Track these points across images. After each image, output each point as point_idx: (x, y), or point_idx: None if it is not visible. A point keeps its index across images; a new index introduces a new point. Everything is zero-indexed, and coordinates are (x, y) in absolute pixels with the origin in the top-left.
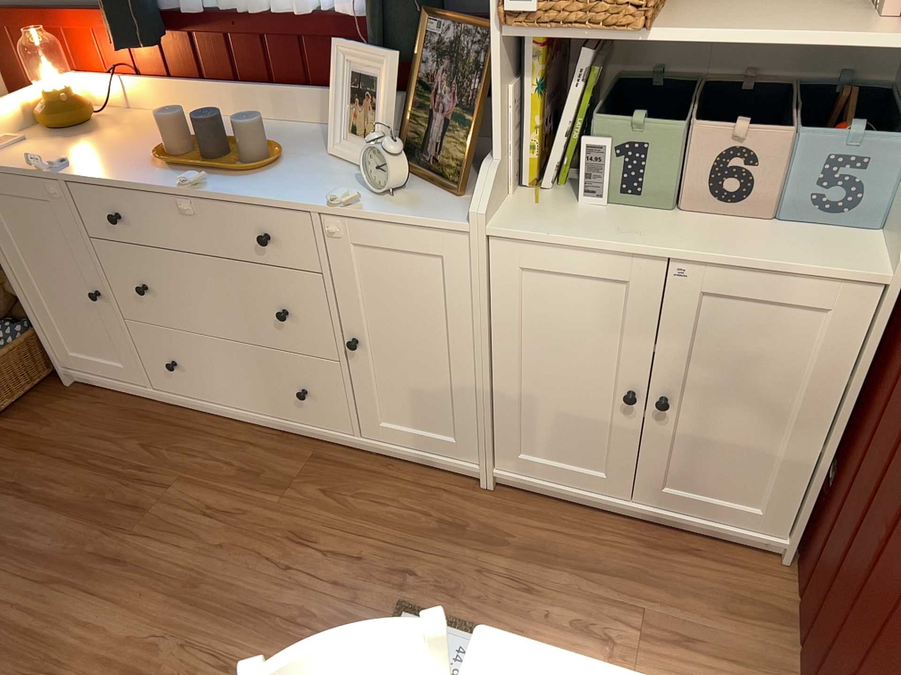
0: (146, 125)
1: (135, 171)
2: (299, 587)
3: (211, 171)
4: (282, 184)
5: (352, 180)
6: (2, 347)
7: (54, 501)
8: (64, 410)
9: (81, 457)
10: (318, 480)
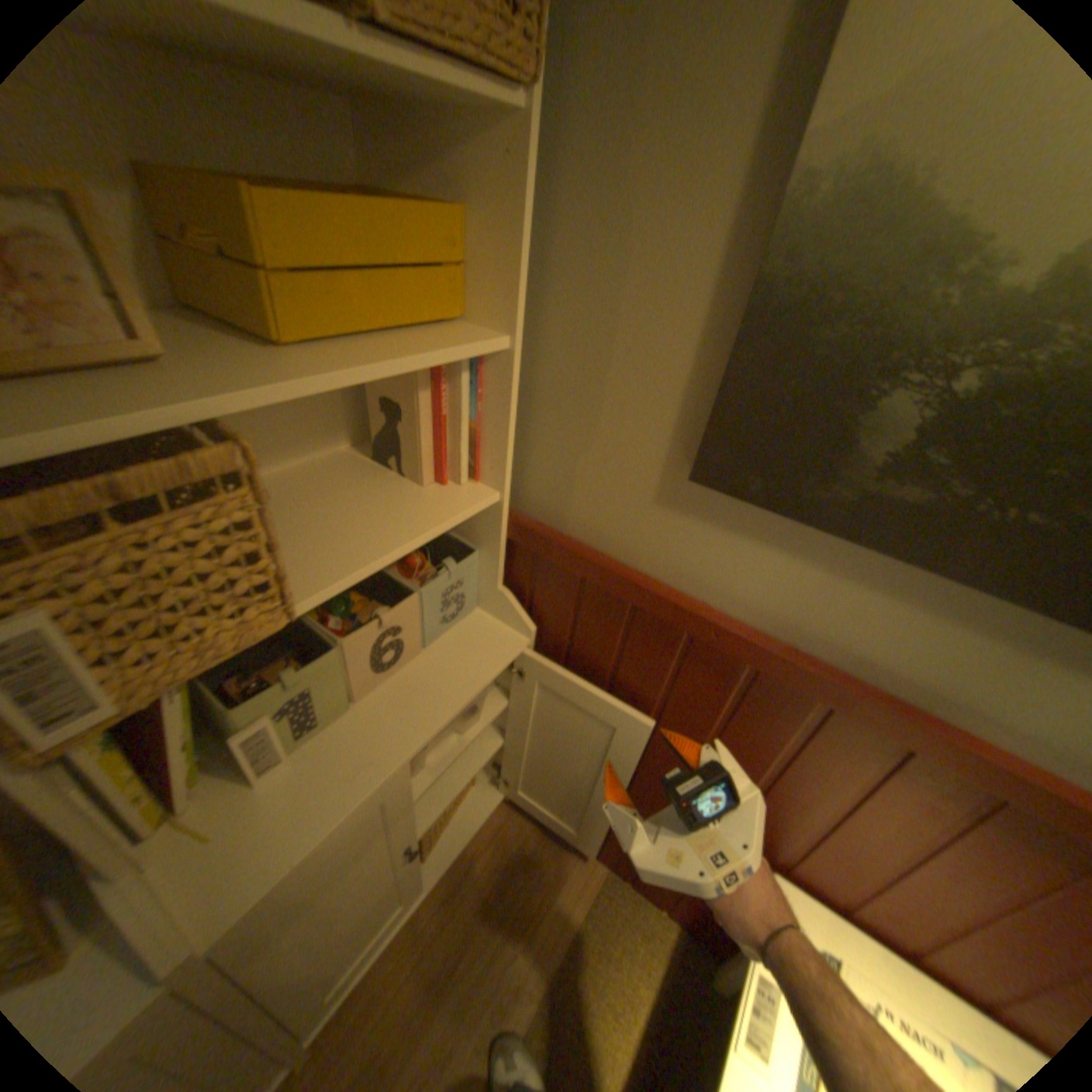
0: None
1: None
2: None
3: None
4: None
5: None
6: None
7: None
8: None
9: None
10: None
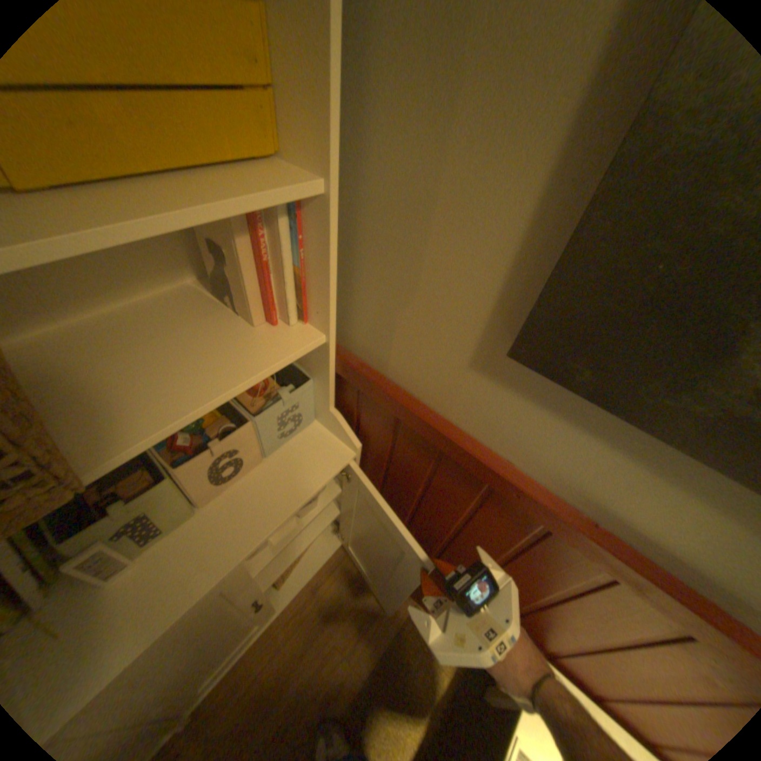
0: None
1: None
2: None
3: None
4: None
5: None
6: None
7: None
8: None
9: None
10: None
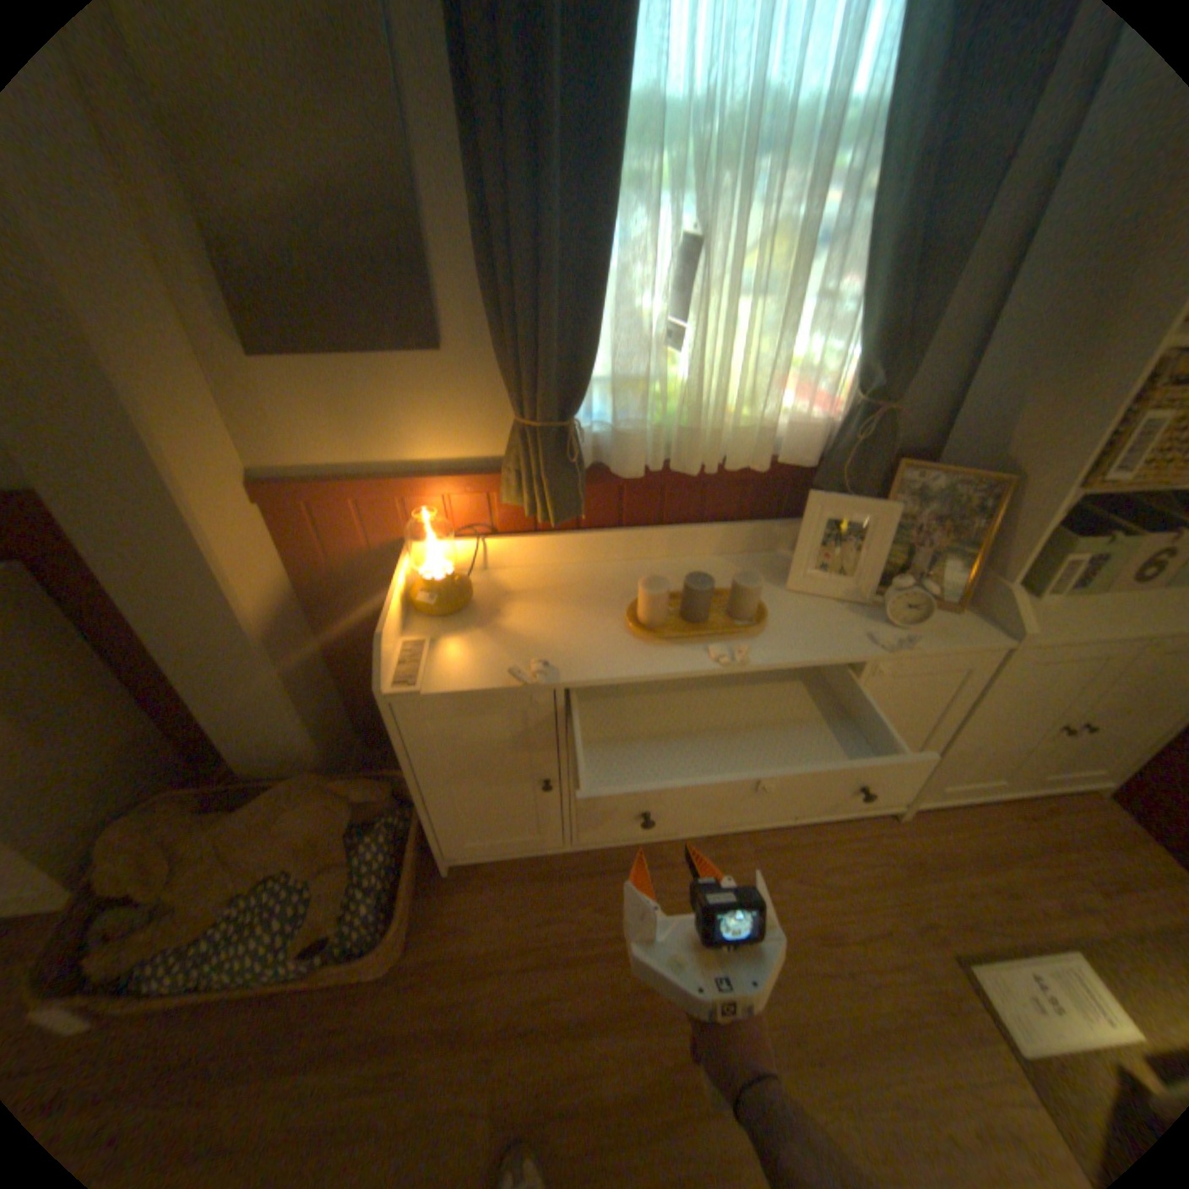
0: (524, 583)
1: (625, 654)
2: (881, 997)
3: (708, 634)
4: (797, 634)
5: (845, 614)
6: (369, 877)
7: (569, 1037)
8: (463, 915)
9: (542, 965)
10: (785, 877)
